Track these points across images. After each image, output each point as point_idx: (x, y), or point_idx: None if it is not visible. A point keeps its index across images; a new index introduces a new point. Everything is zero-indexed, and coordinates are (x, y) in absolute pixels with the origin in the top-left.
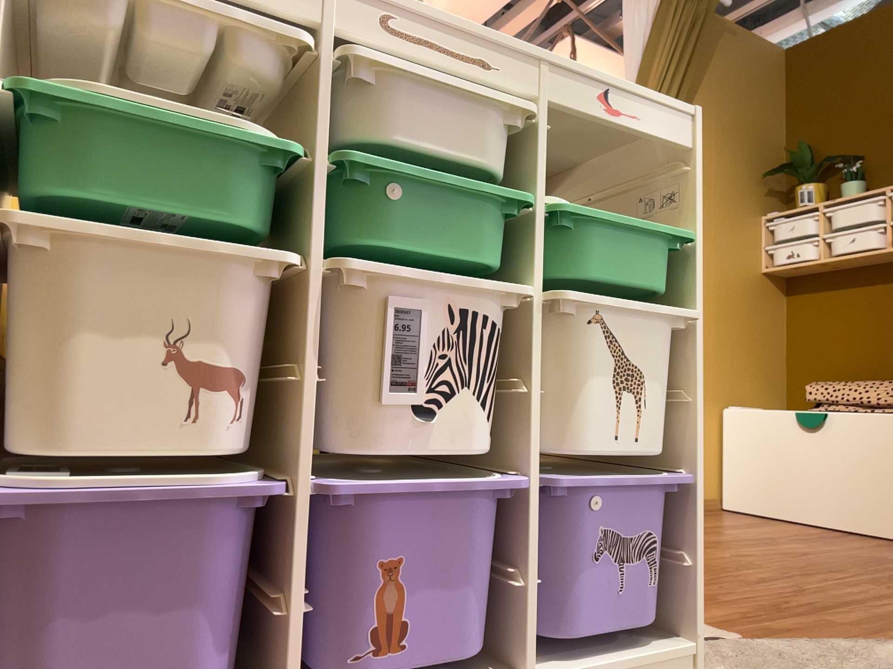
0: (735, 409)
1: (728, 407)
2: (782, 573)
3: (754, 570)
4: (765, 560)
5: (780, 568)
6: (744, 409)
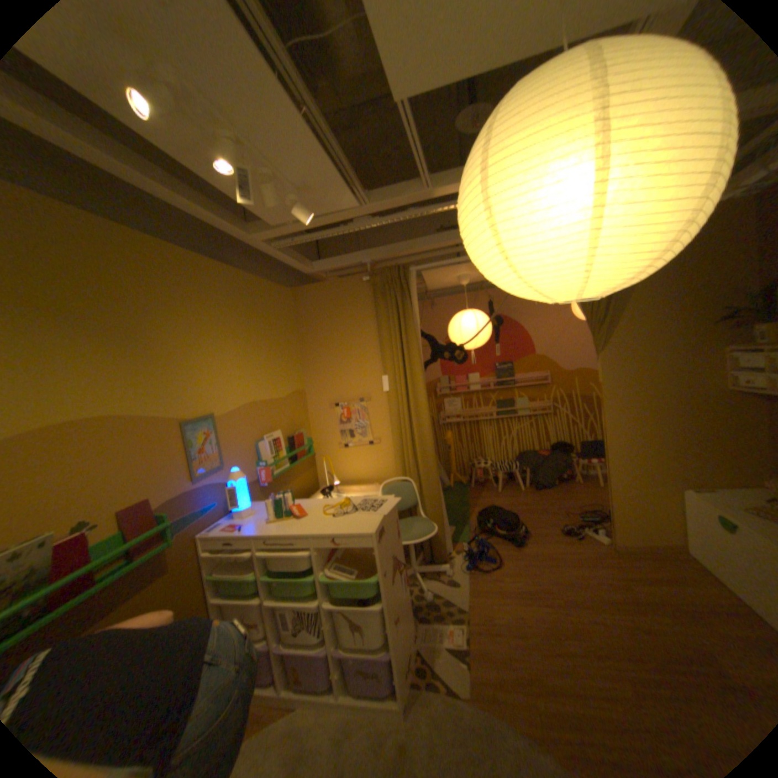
0: (692, 498)
1: (693, 492)
2: (585, 658)
3: (573, 648)
4: (601, 639)
5: (594, 652)
6: (700, 498)
